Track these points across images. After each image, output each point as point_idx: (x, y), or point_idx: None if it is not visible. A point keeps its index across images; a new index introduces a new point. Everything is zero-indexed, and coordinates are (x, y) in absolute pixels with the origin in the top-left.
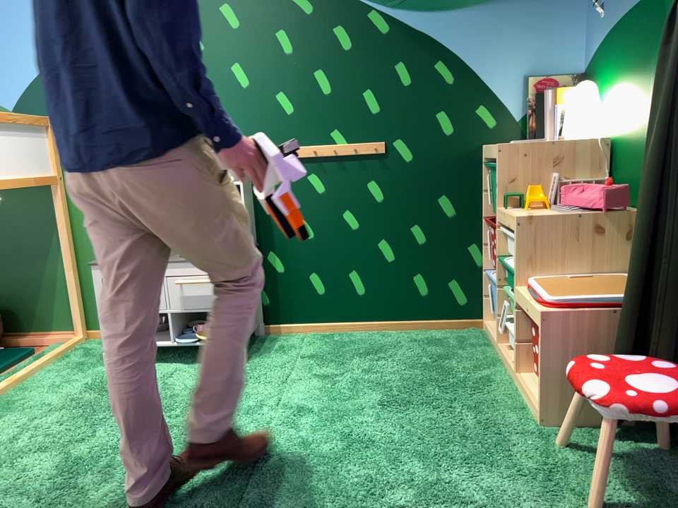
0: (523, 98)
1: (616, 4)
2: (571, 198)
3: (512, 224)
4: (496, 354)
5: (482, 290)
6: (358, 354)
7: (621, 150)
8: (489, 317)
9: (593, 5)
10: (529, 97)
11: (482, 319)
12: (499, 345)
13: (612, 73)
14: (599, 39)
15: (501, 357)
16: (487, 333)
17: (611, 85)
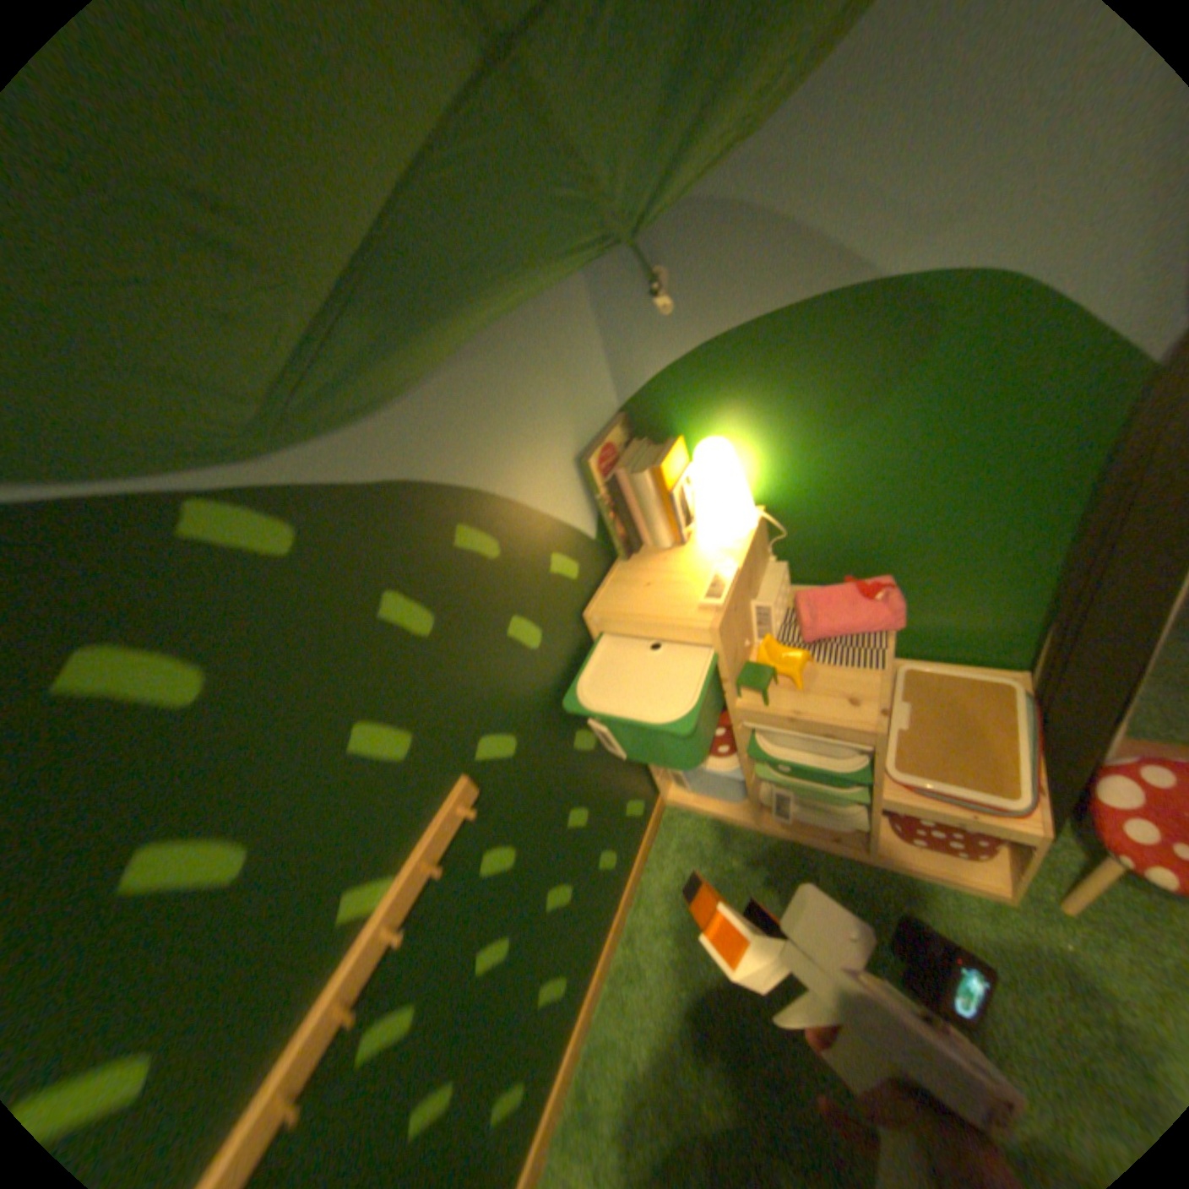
0: (589, 495)
1: (725, 290)
2: (827, 629)
3: (847, 734)
4: (768, 836)
5: (651, 773)
6: (693, 1074)
7: (796, 519)
8: (689, 794)
9: (623, 287)
10: (603, 490)
11: (661, 797)
12: (766, 825)
13: (740, 410)
14: (668, 353)
15: (781, 836)
16: (691, 808)
17: (743, 430)
